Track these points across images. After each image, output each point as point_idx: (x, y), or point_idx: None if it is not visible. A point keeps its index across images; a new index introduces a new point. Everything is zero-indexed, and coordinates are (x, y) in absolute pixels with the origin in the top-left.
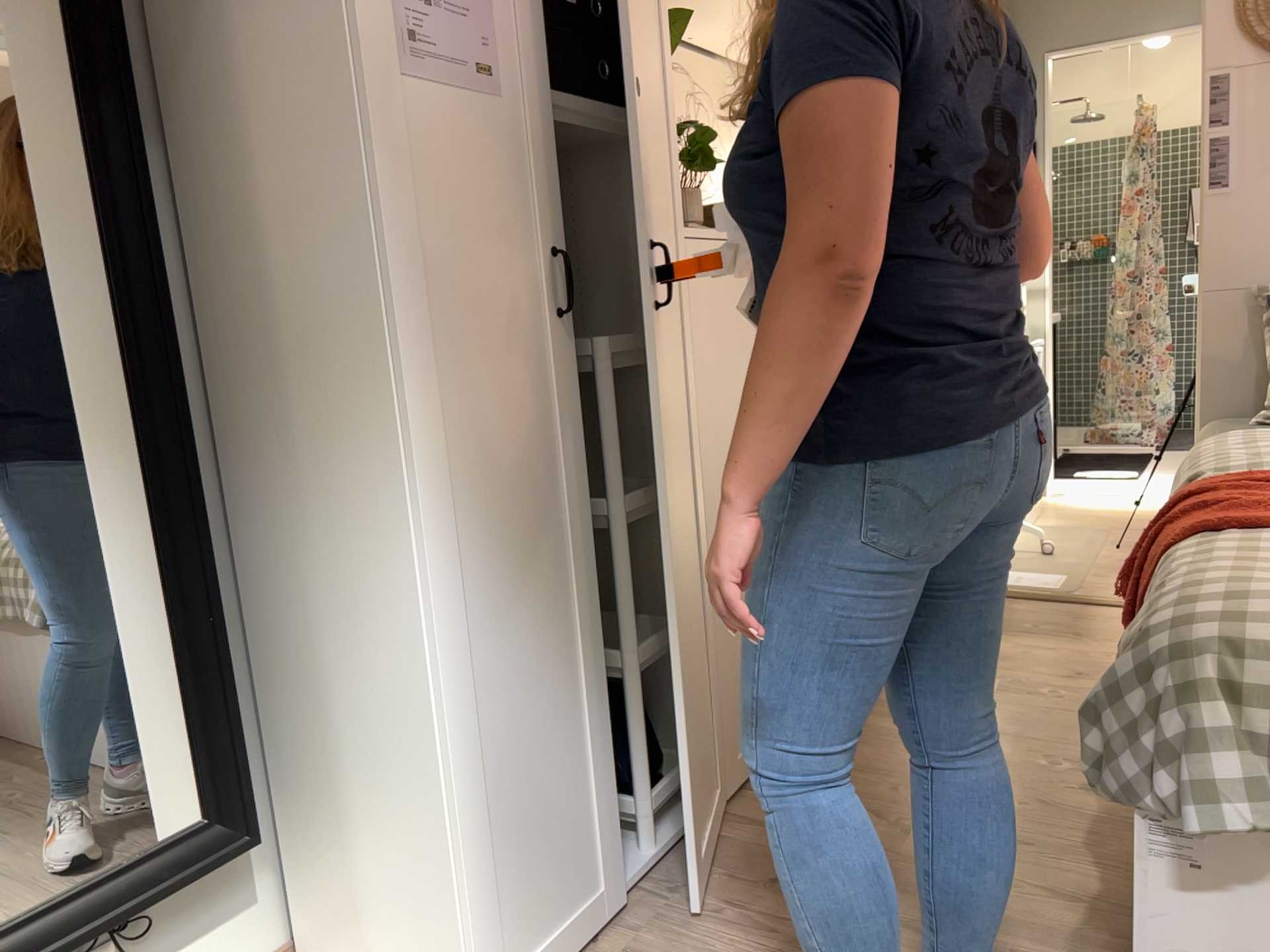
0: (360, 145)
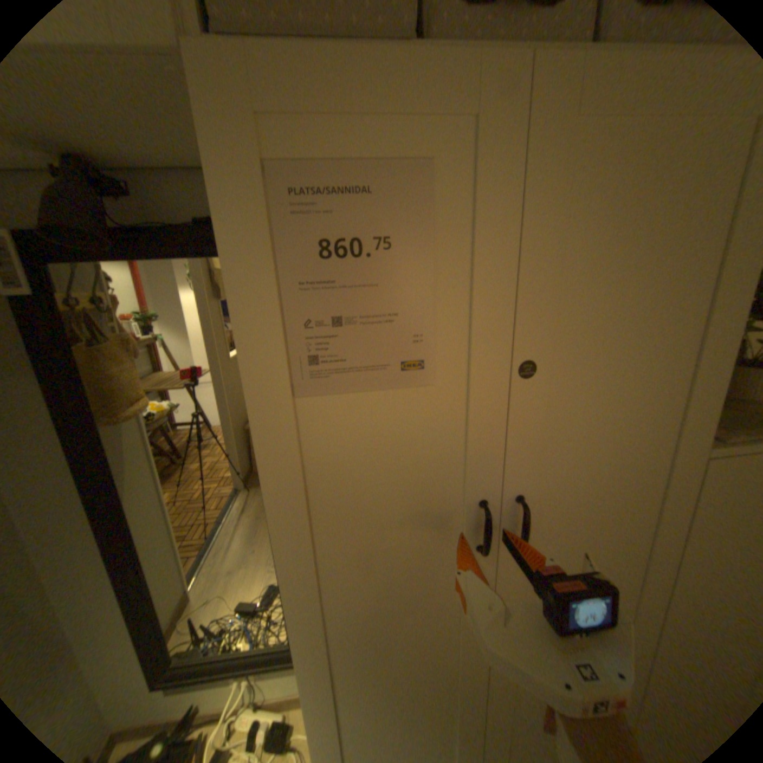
0: (260, 466)
